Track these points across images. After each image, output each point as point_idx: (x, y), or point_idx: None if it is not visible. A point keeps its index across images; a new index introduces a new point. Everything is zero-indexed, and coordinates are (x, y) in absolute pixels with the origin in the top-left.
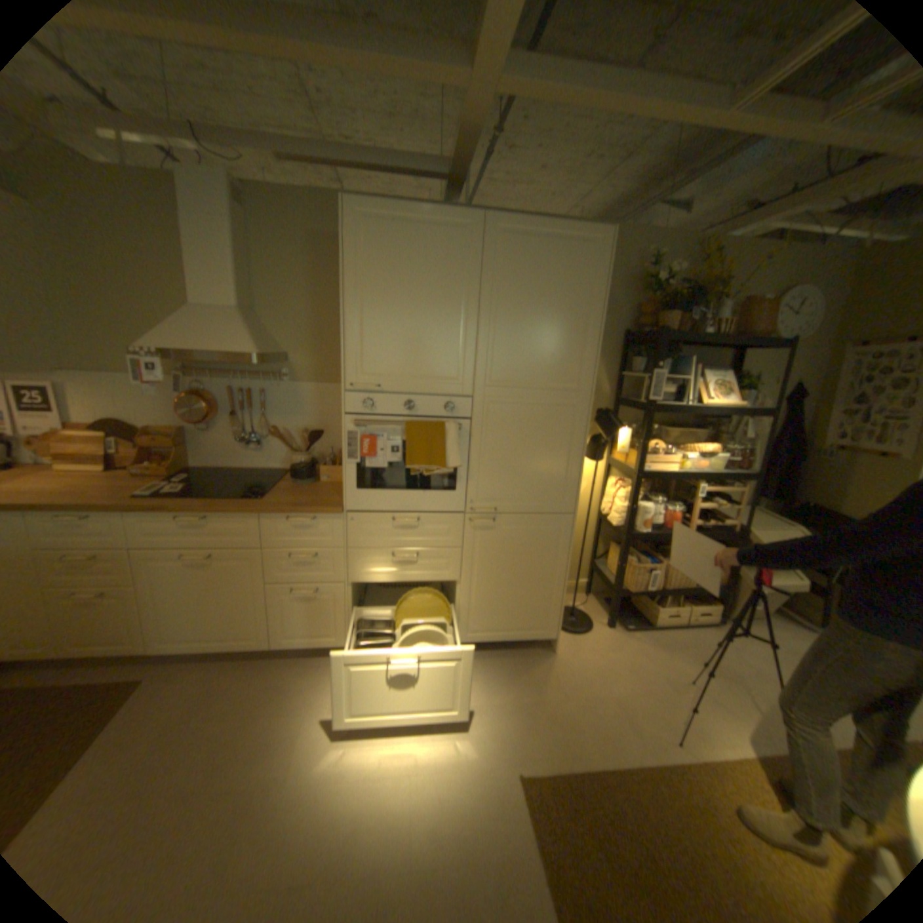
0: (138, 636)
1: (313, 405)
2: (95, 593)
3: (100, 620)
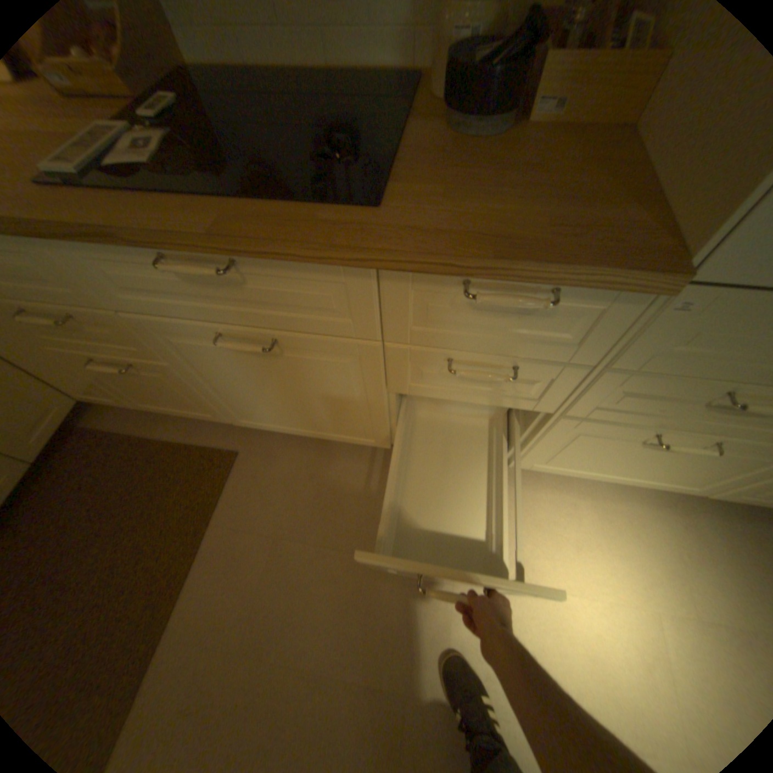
0: (211, 408)
1: None
2: (118, 360)
3: (152, 387)
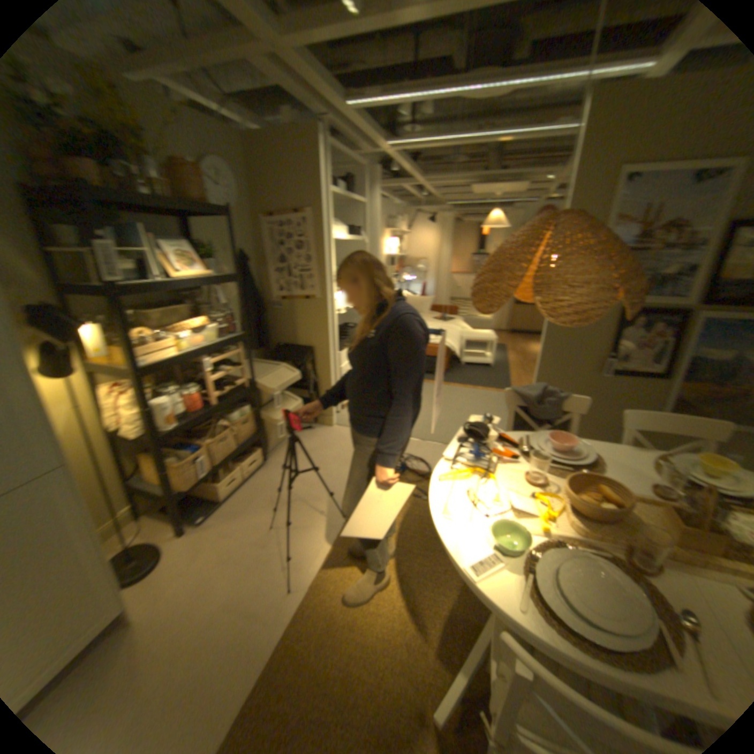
0: None
1: None
2: None
3: None
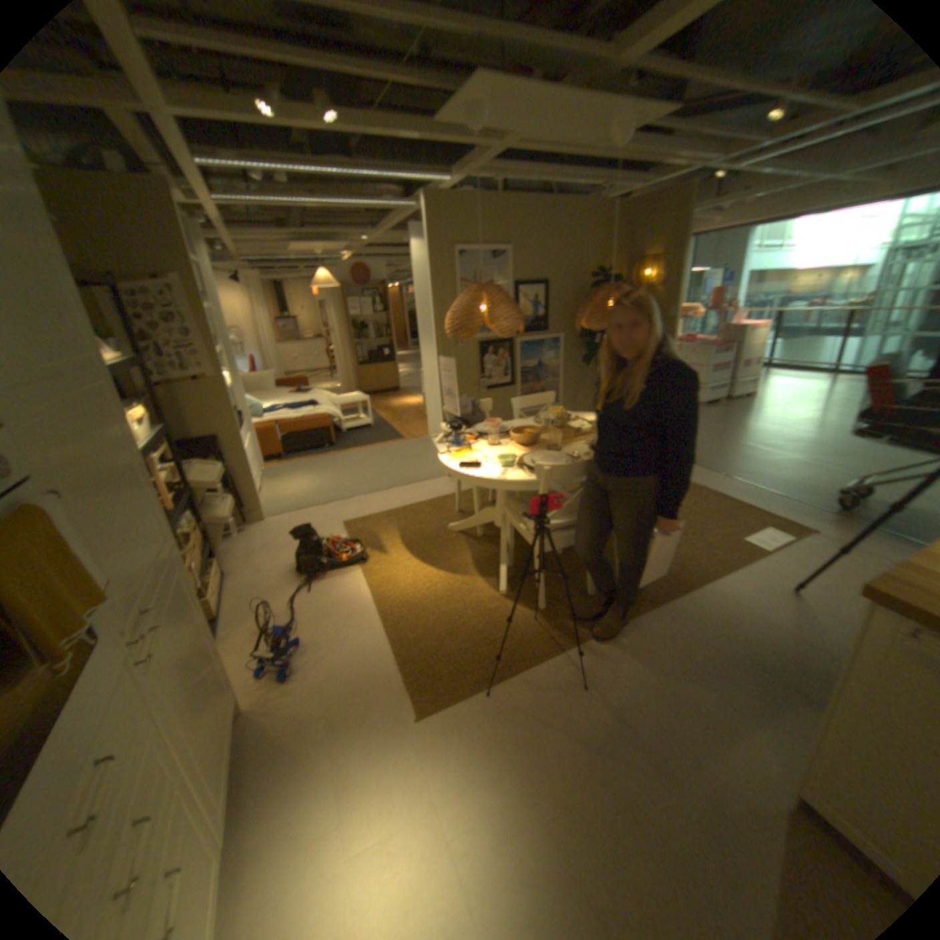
0: None
1: None
2: None
3: None
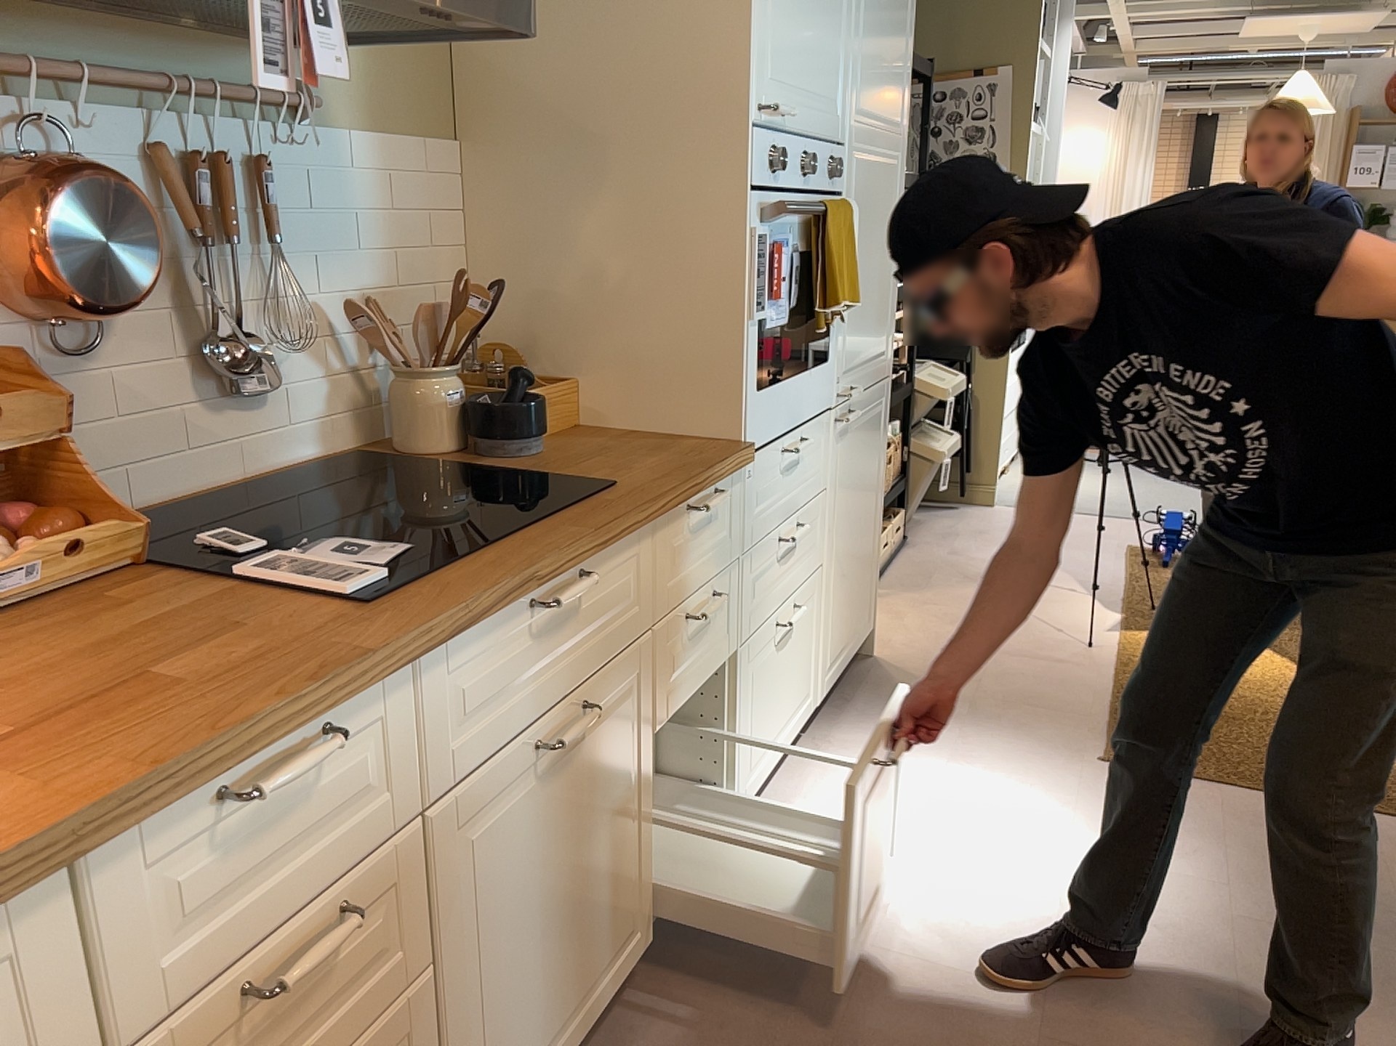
0: None
1: (380, 211)
2: None
3: None
